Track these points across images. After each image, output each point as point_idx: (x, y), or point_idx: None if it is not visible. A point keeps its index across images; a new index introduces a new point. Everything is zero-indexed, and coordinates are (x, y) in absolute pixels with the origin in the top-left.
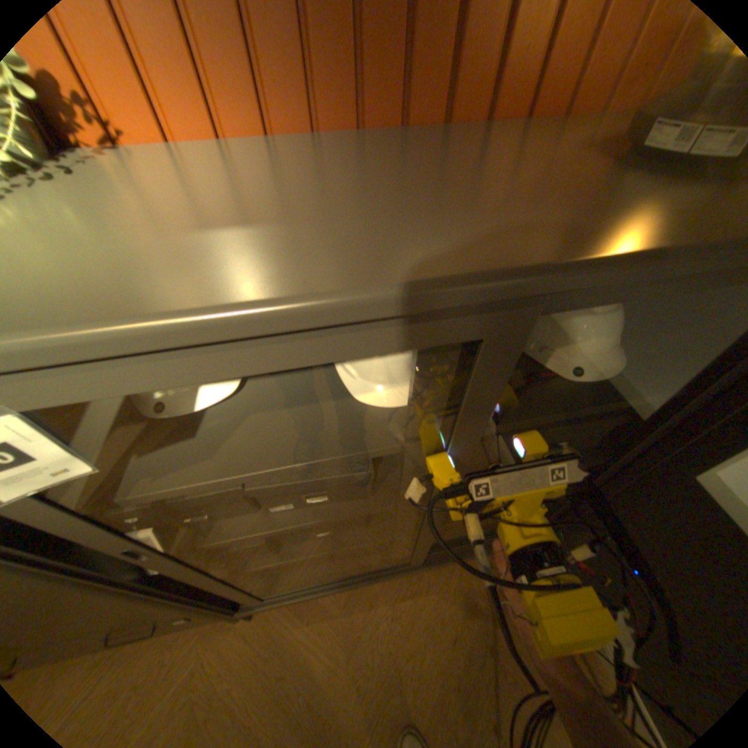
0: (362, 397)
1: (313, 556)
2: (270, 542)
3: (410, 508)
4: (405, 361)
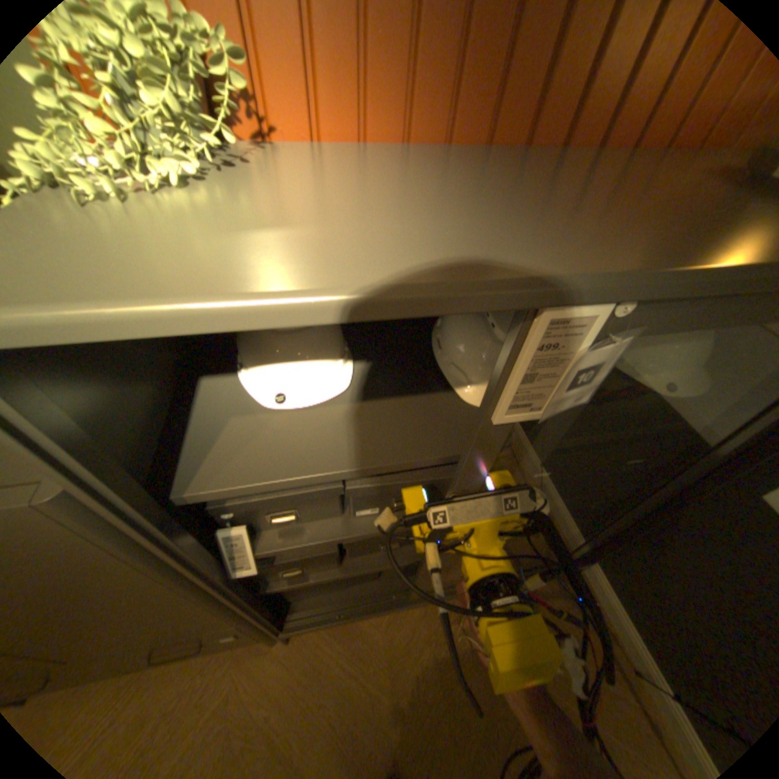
0: (469, 401)
1: (376, 571)
2: (339, 553)
3: None
4: None
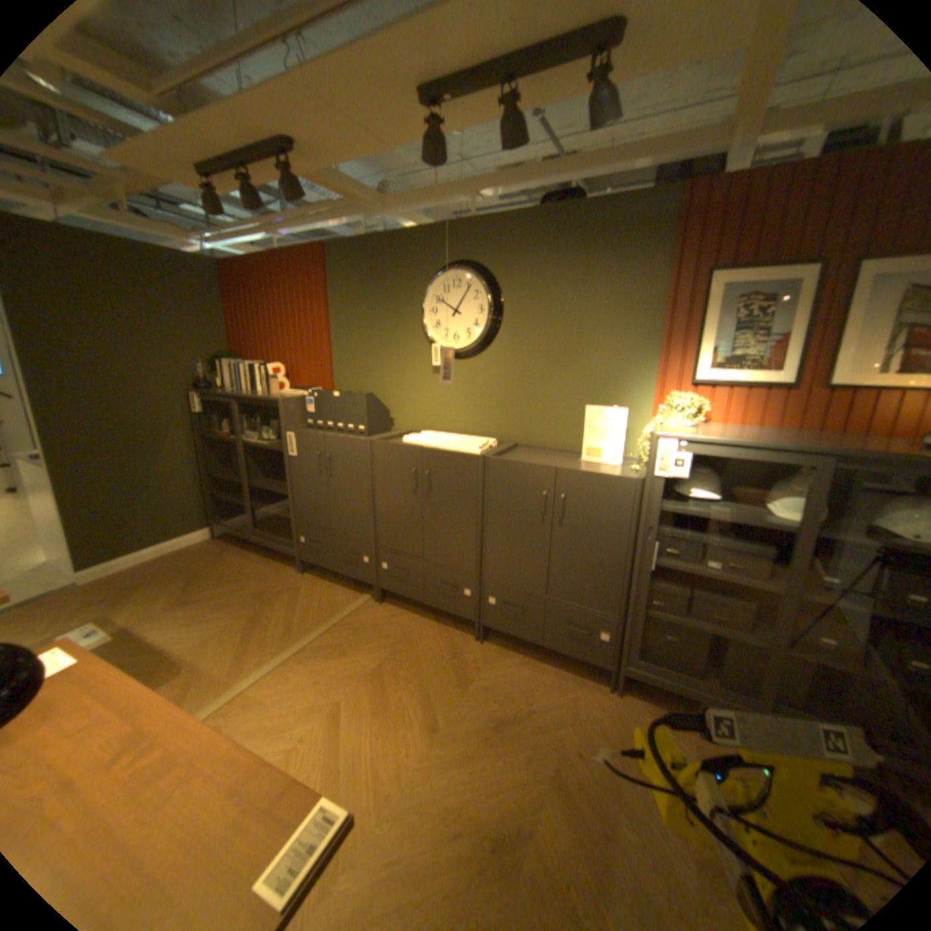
0: (780, 517)
1: (709, 630)
2: (689, 600)
3: (790, 634)
4: (807, 504)
